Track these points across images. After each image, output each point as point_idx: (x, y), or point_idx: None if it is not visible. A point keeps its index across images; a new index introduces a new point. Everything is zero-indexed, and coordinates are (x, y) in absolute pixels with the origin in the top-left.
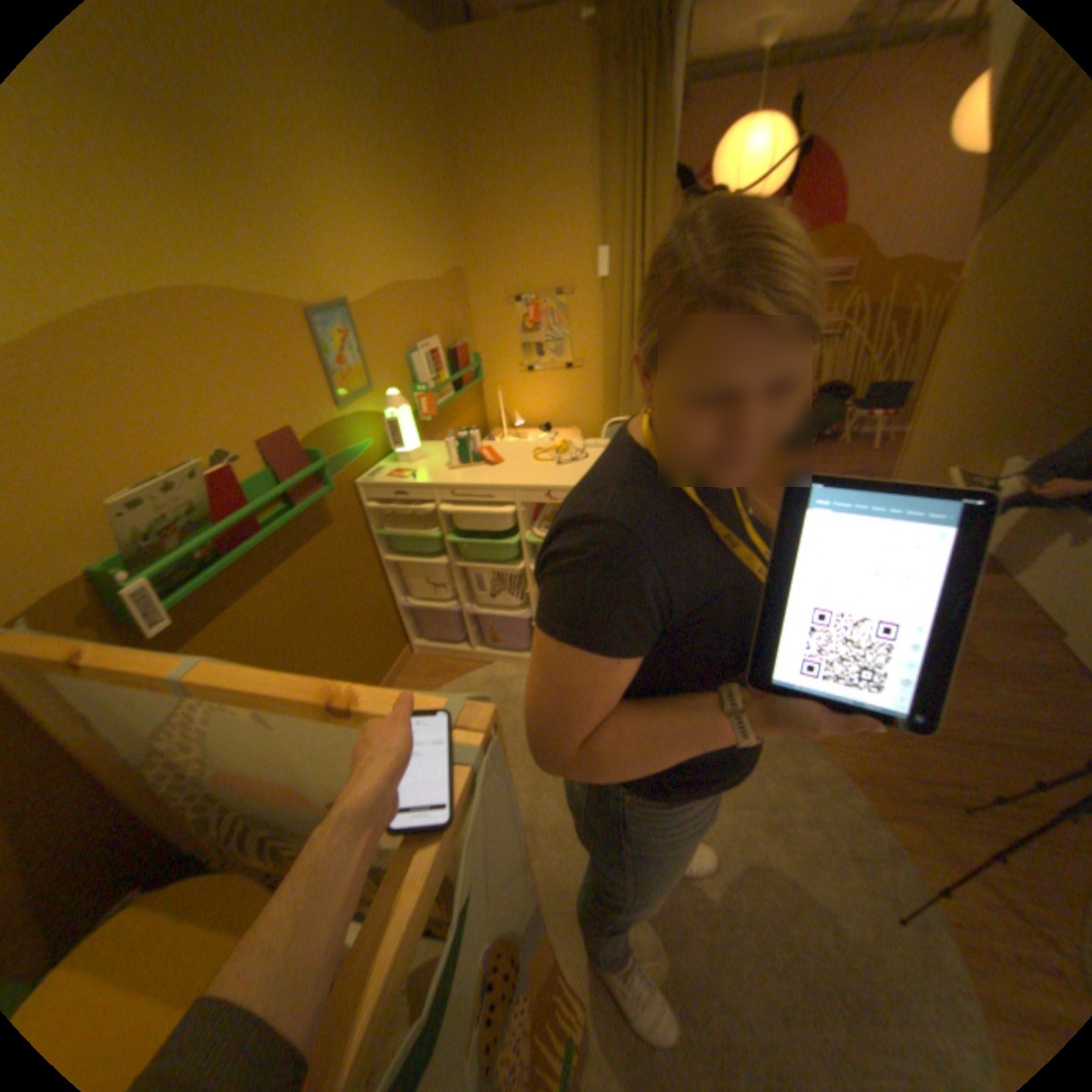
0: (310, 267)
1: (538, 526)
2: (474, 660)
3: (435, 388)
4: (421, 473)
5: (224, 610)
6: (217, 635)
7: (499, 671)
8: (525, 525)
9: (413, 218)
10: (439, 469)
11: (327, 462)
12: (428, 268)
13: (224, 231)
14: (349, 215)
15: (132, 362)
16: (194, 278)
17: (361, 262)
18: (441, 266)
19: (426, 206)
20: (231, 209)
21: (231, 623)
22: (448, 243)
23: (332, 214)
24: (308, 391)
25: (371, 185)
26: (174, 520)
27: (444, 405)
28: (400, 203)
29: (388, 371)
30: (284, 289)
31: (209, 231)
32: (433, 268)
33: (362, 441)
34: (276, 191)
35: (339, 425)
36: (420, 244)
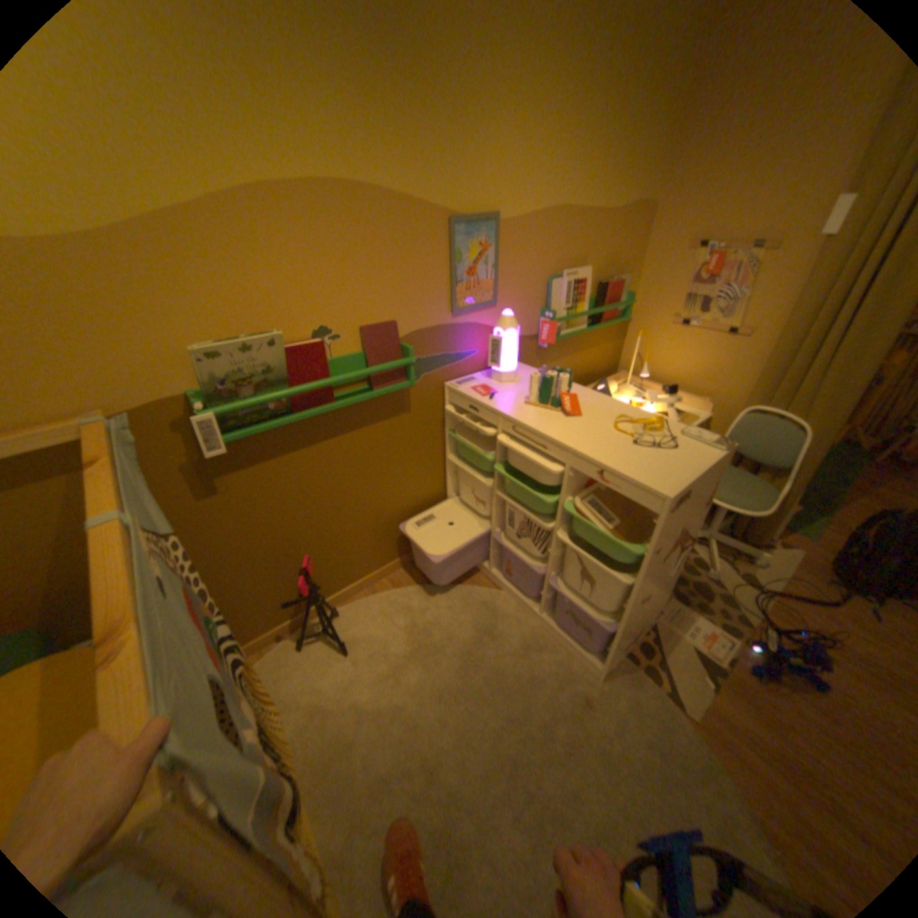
0: (469, 178)
1: (584, 496)
2: (488, 577)
3: (565, 318)
4: (499, 397)
5: (287, 454)
6: (276, 471)
7: (500, 601)
8: (569, 490)
9: (612, 139)
10: (517, 399)
11: (422, 361)
12: (610, 196)
13: (390, 132)
14: (534, 129)
15: (268, 239)
16: (347, 174)
17: (529, 180)
18: (628, 196)
19: (635, 128)
20: (404, 111)
21: (290, 466)
22: (648, 171)
23: (514, 126)
24: (425, 294)
25: (573, 99)
26: (250, 376)
27: (567, 336)
28: (602, 122)
29: (519, 291)
30: (434, 195)
31: (375, 131)
32: (616, 196)
33: (466, 350)
34: (459, 97)
35: (447, 330)
36: (610, 169)
